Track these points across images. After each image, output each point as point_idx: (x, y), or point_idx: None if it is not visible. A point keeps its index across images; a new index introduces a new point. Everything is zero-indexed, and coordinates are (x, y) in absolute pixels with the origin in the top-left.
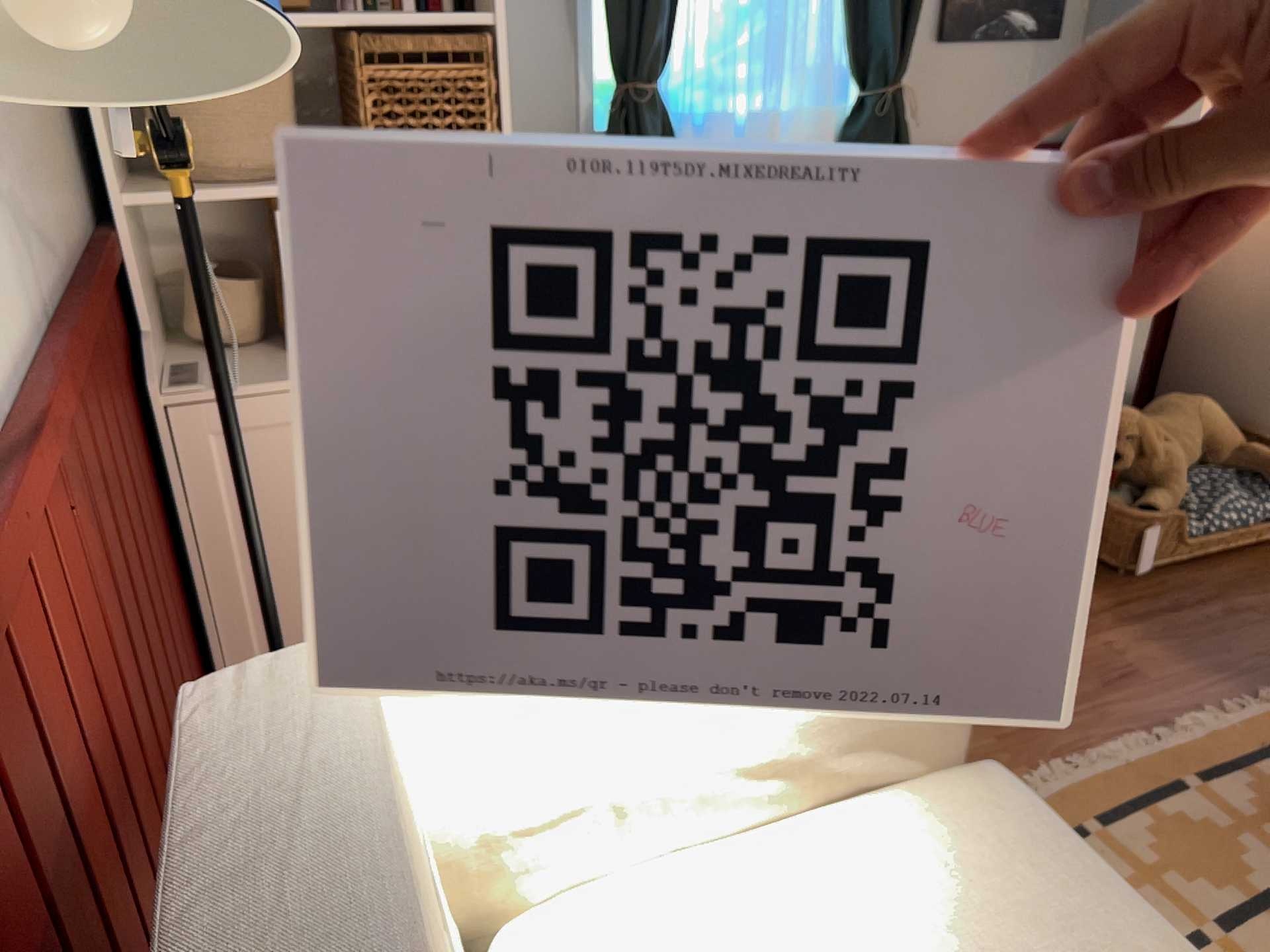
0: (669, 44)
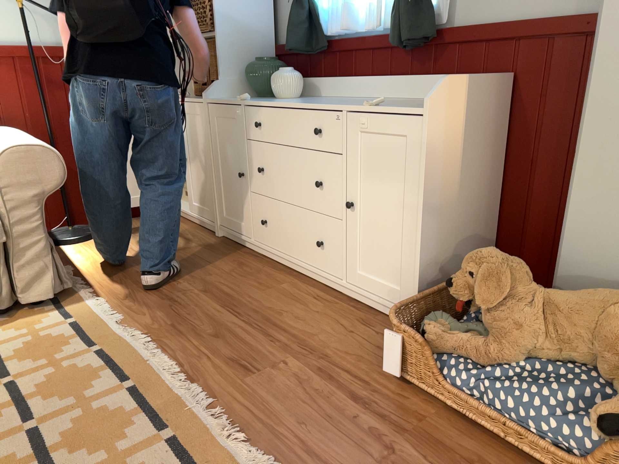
0: None
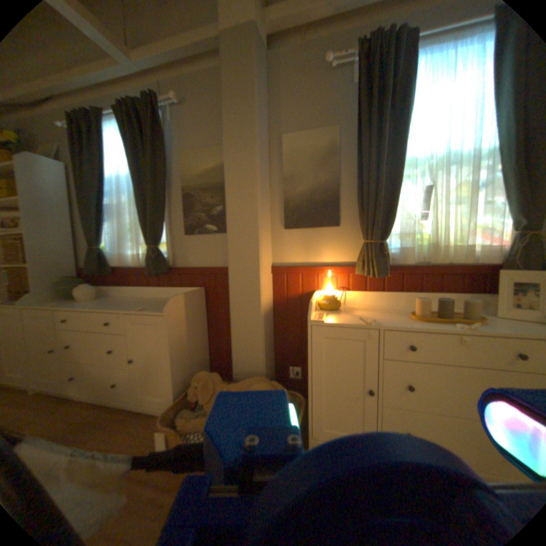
0: (98, 238)
